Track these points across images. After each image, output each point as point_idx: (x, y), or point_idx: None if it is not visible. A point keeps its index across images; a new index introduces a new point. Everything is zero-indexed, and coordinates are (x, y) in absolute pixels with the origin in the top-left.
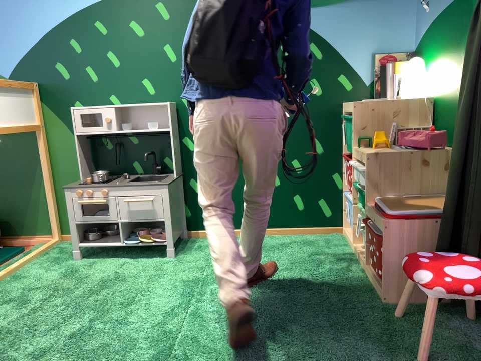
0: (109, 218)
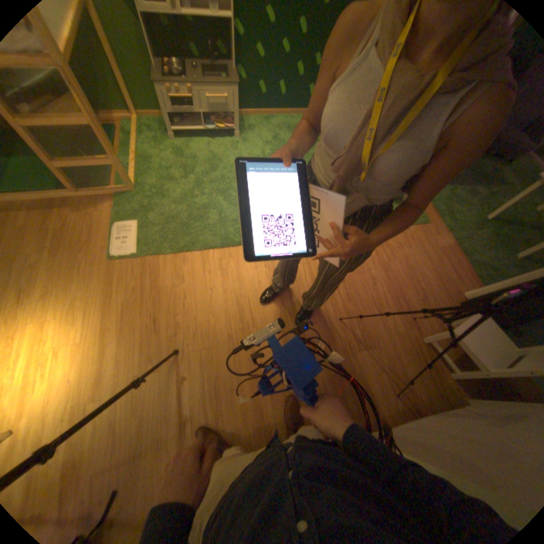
0: (187, 106)
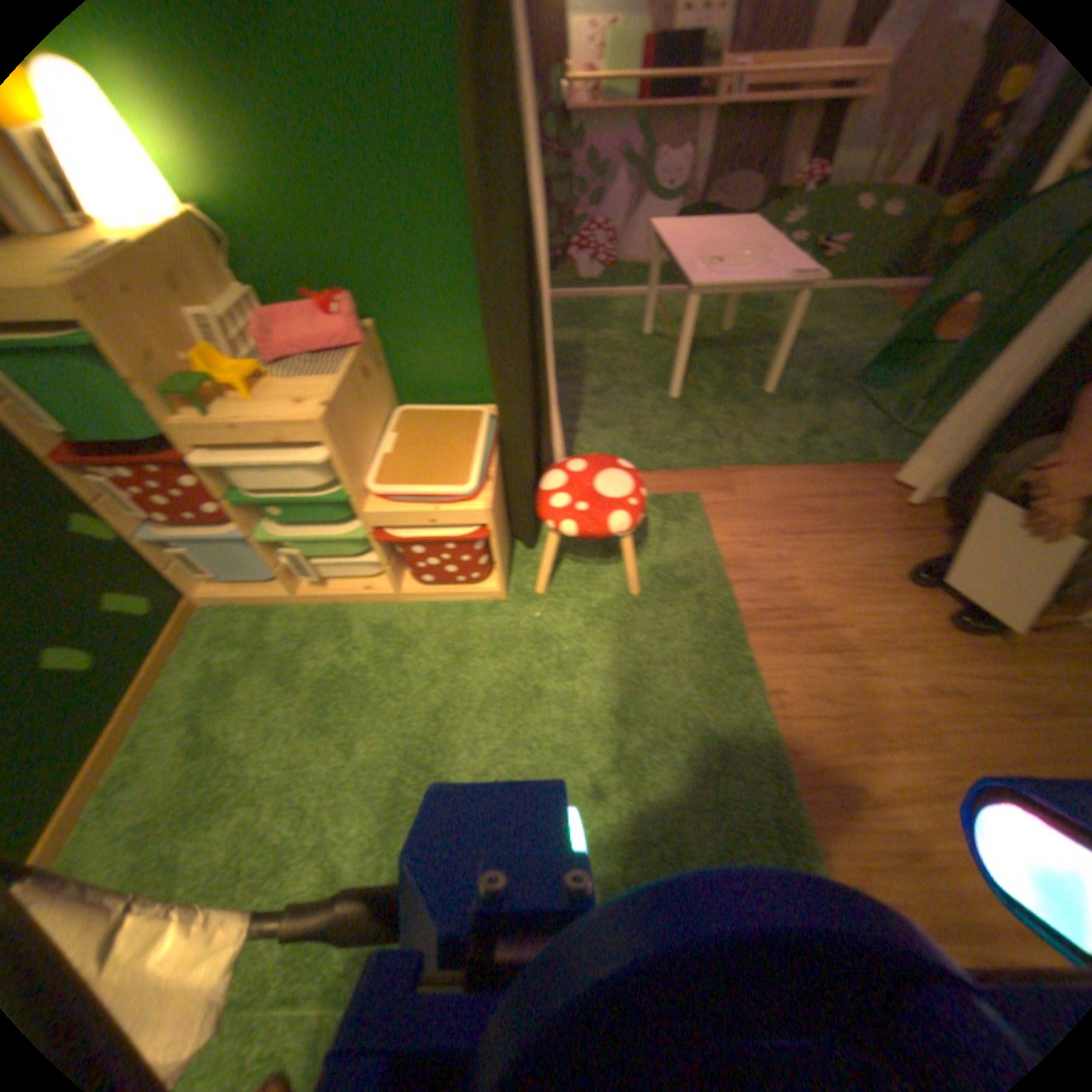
0: None
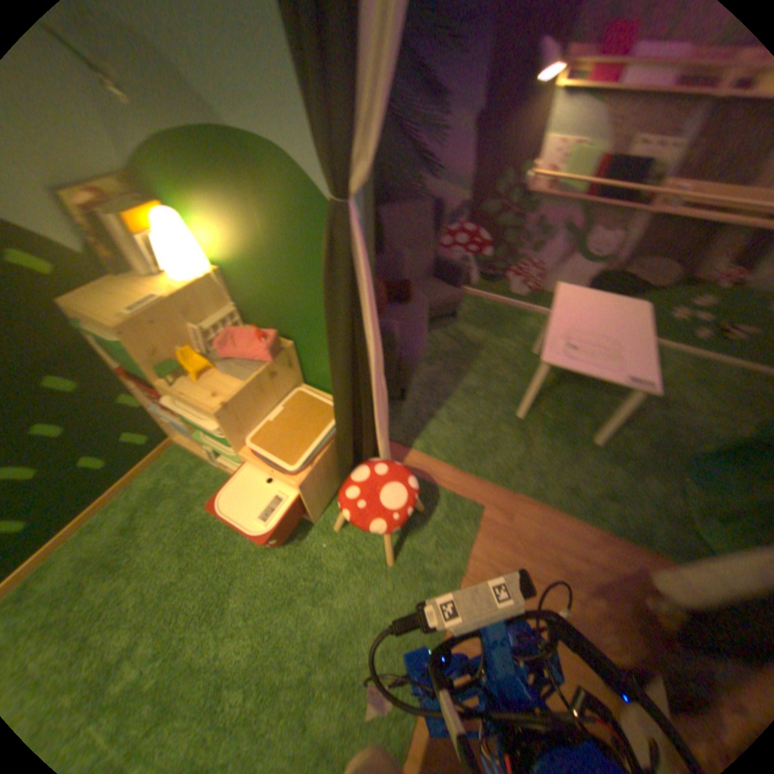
0: None
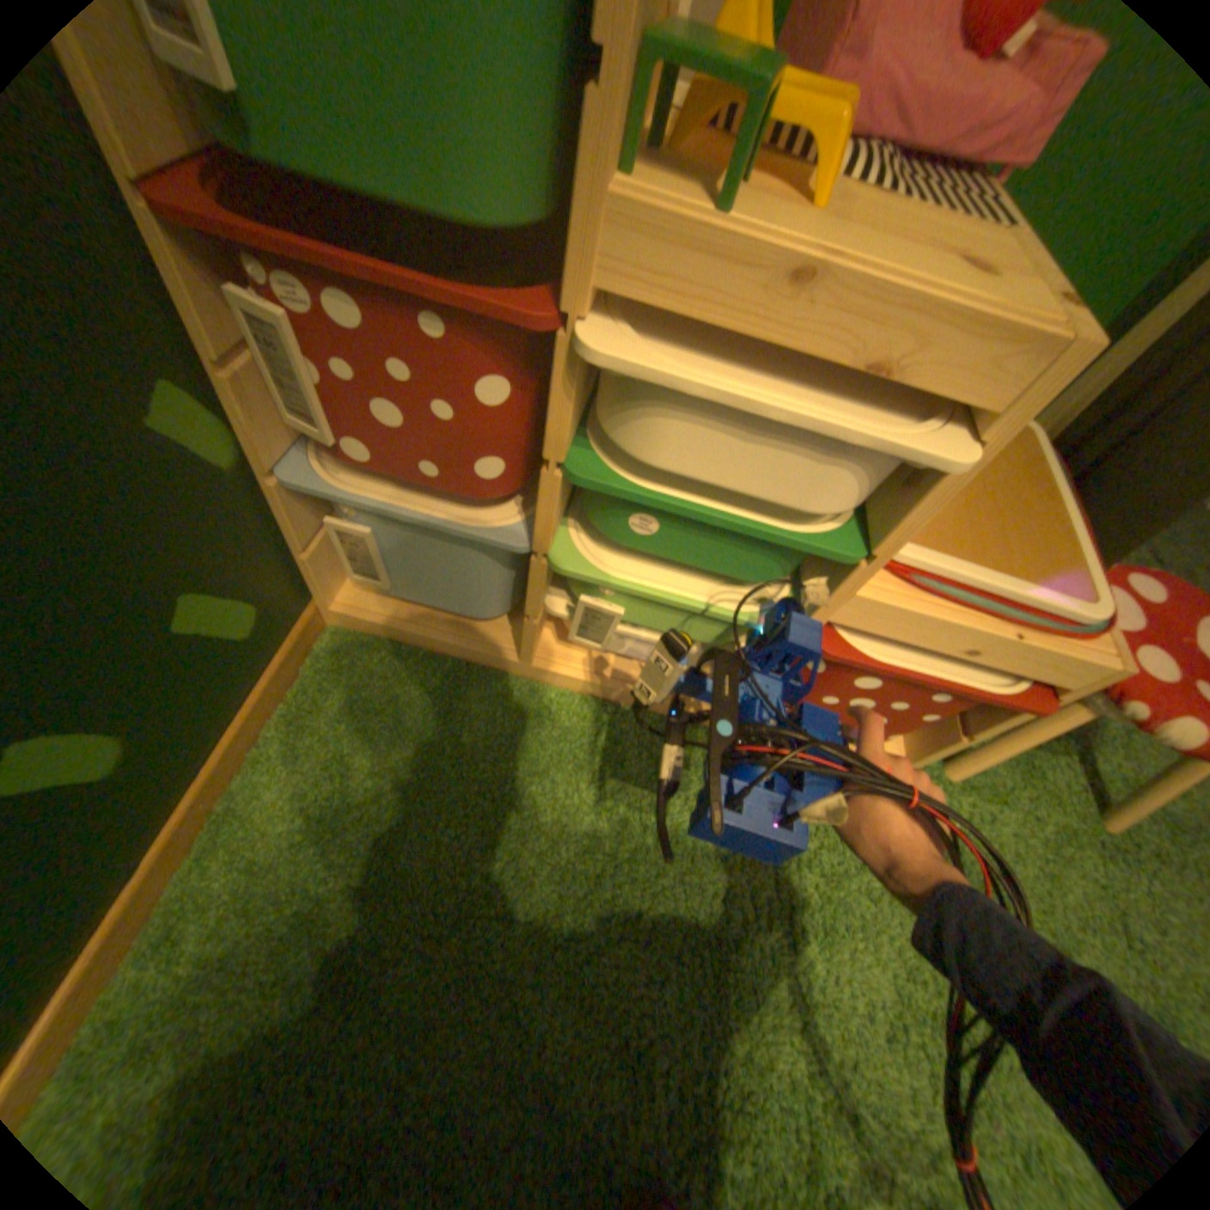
0: None
